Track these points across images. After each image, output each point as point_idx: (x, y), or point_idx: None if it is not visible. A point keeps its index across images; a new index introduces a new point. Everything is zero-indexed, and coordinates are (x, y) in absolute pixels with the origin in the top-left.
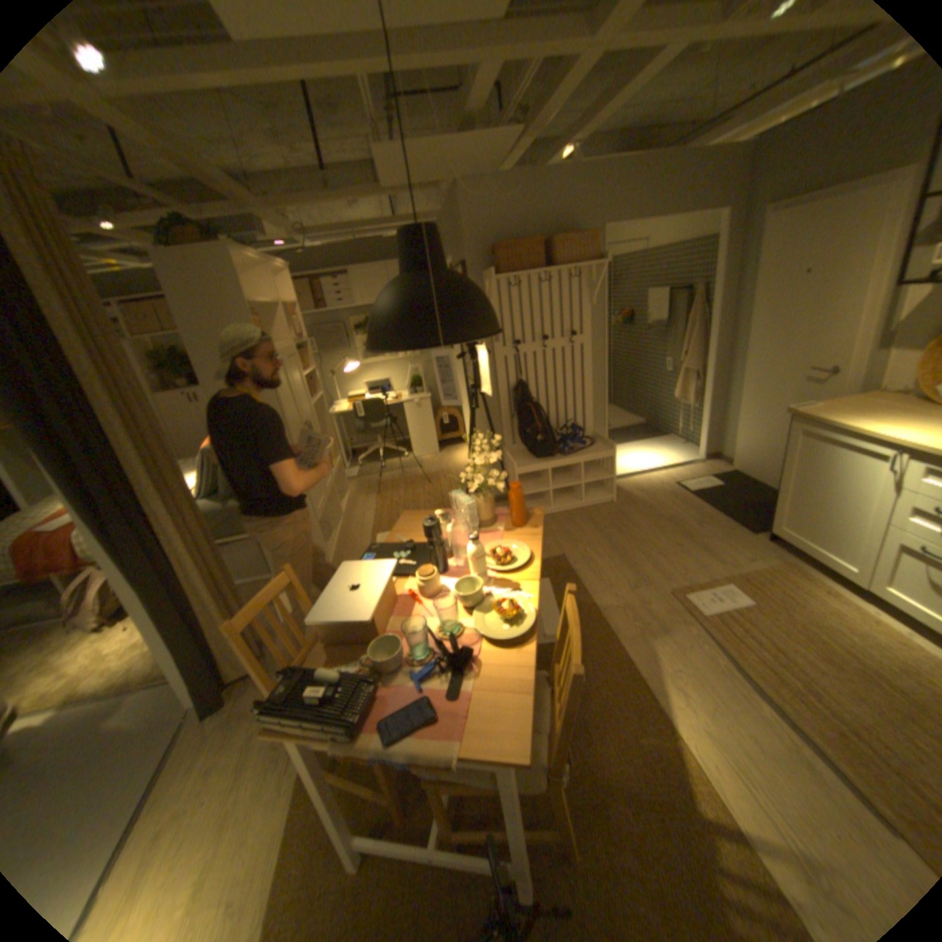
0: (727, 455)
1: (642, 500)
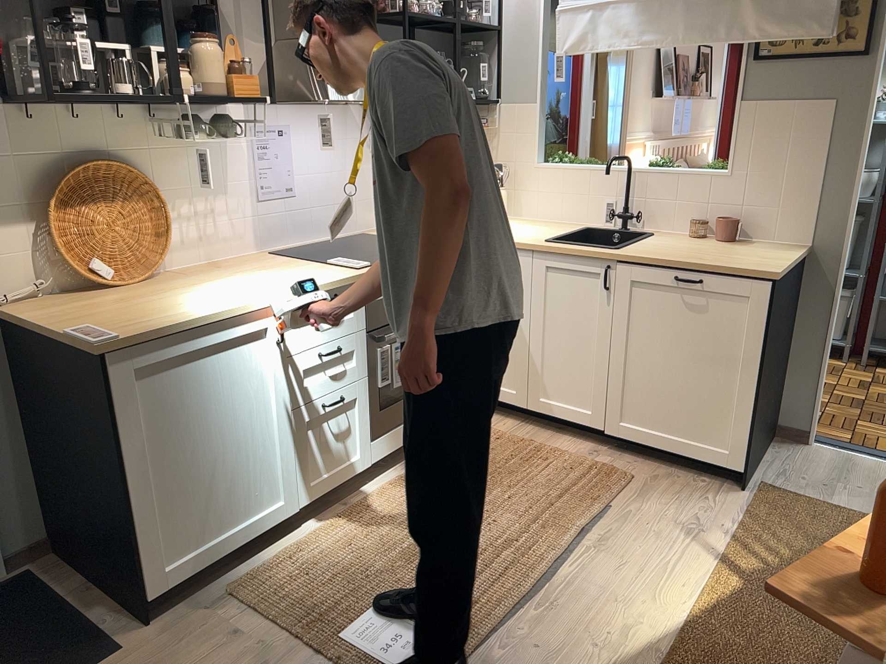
0: None
1: None
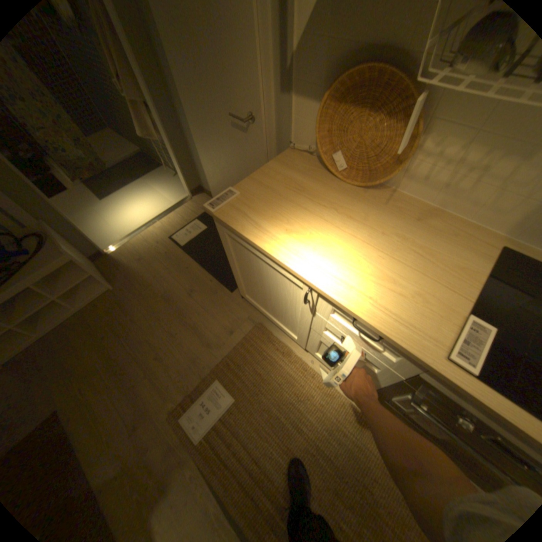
0: (207, 189)
1: (139, 276)
